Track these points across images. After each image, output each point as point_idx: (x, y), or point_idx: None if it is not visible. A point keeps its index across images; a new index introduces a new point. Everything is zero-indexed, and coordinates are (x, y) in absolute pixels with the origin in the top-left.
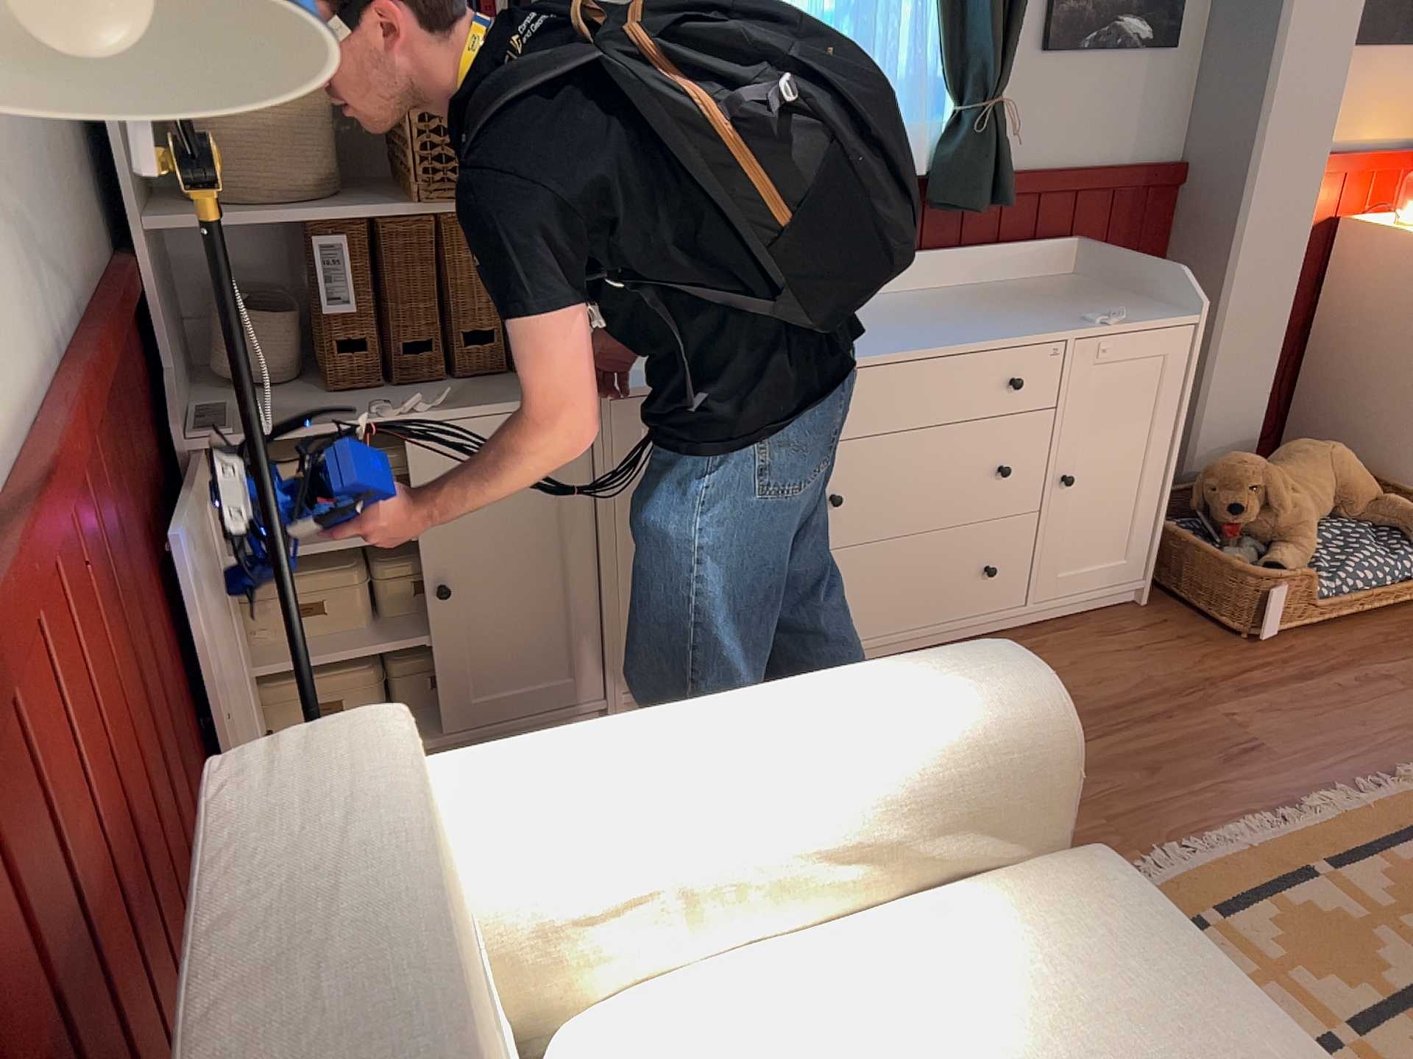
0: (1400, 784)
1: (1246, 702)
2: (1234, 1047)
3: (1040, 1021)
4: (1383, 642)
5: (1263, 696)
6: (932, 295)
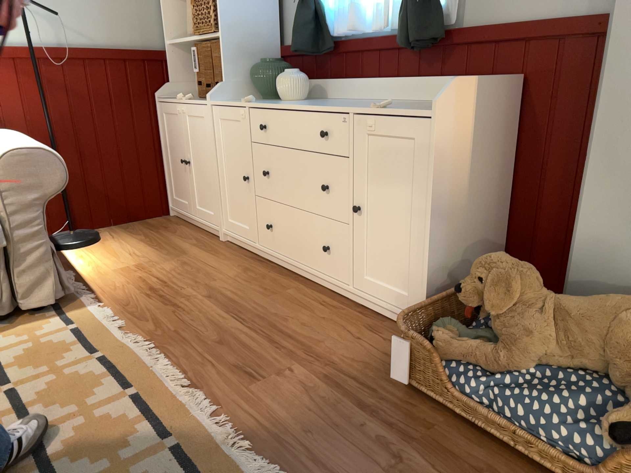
0: (222, 435)
1: (313, 378)
2: None
3: None
4: (474, 465)
5: (324, 385)
6: (400, 102)
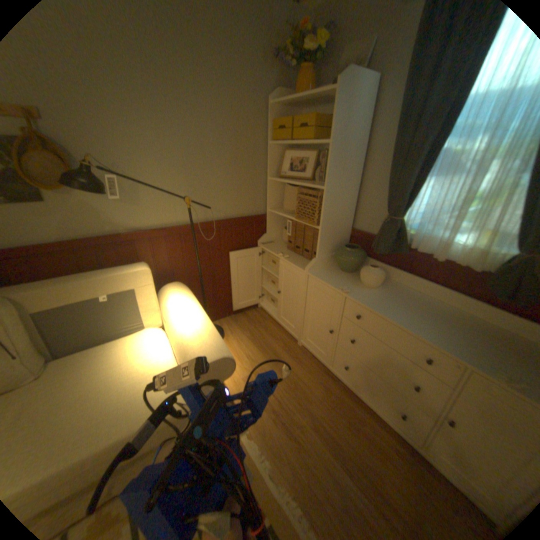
0: None
1: None
2: (121, 423)
3: (139, 386)
4: None
5: None
6: (474, 321)
